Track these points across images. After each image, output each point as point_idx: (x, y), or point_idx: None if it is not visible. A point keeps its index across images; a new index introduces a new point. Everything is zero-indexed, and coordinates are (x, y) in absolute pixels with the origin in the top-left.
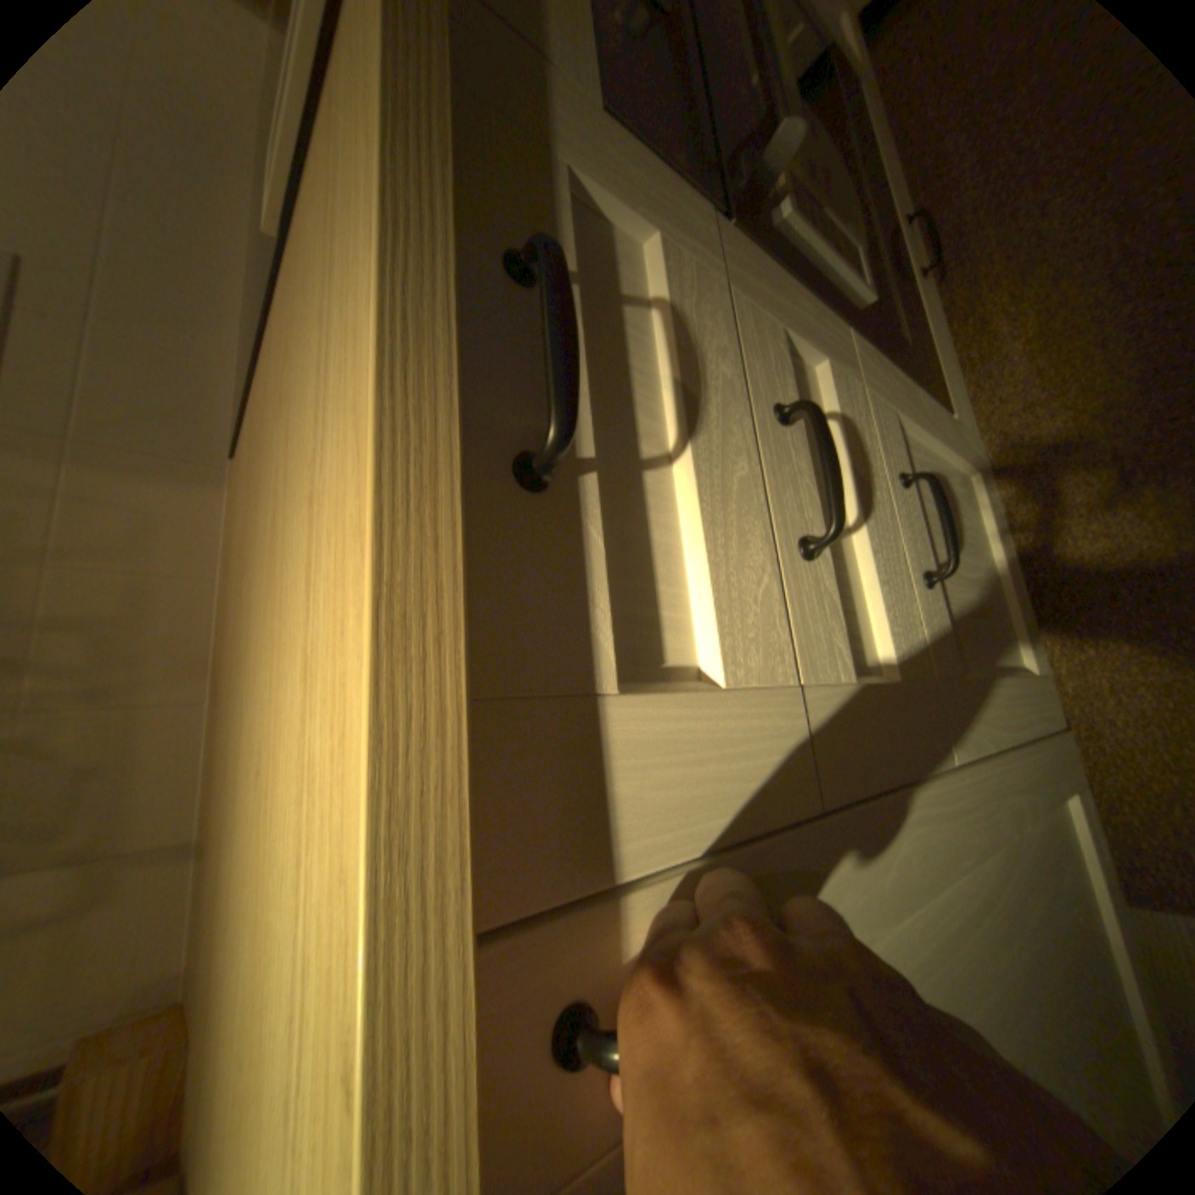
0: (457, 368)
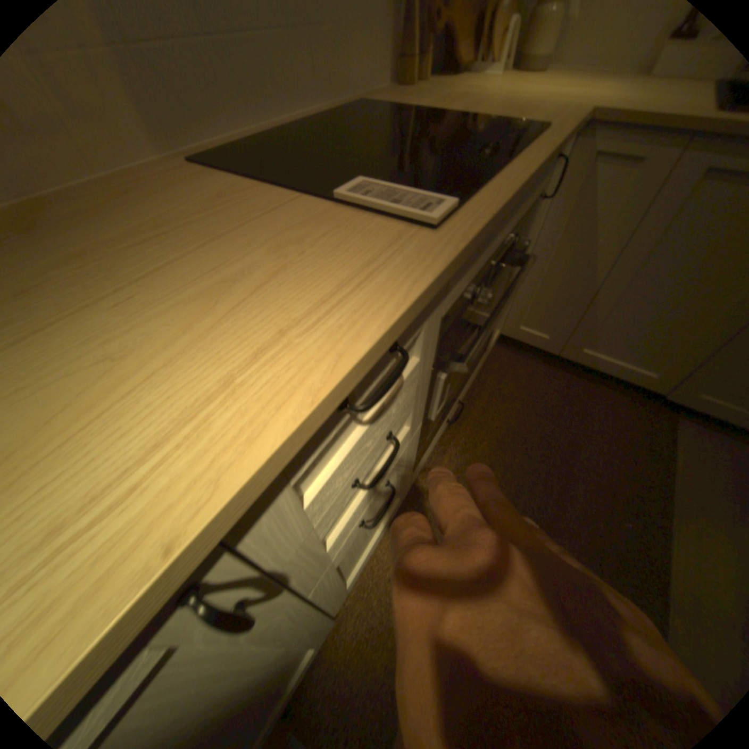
0: (368, 369)
